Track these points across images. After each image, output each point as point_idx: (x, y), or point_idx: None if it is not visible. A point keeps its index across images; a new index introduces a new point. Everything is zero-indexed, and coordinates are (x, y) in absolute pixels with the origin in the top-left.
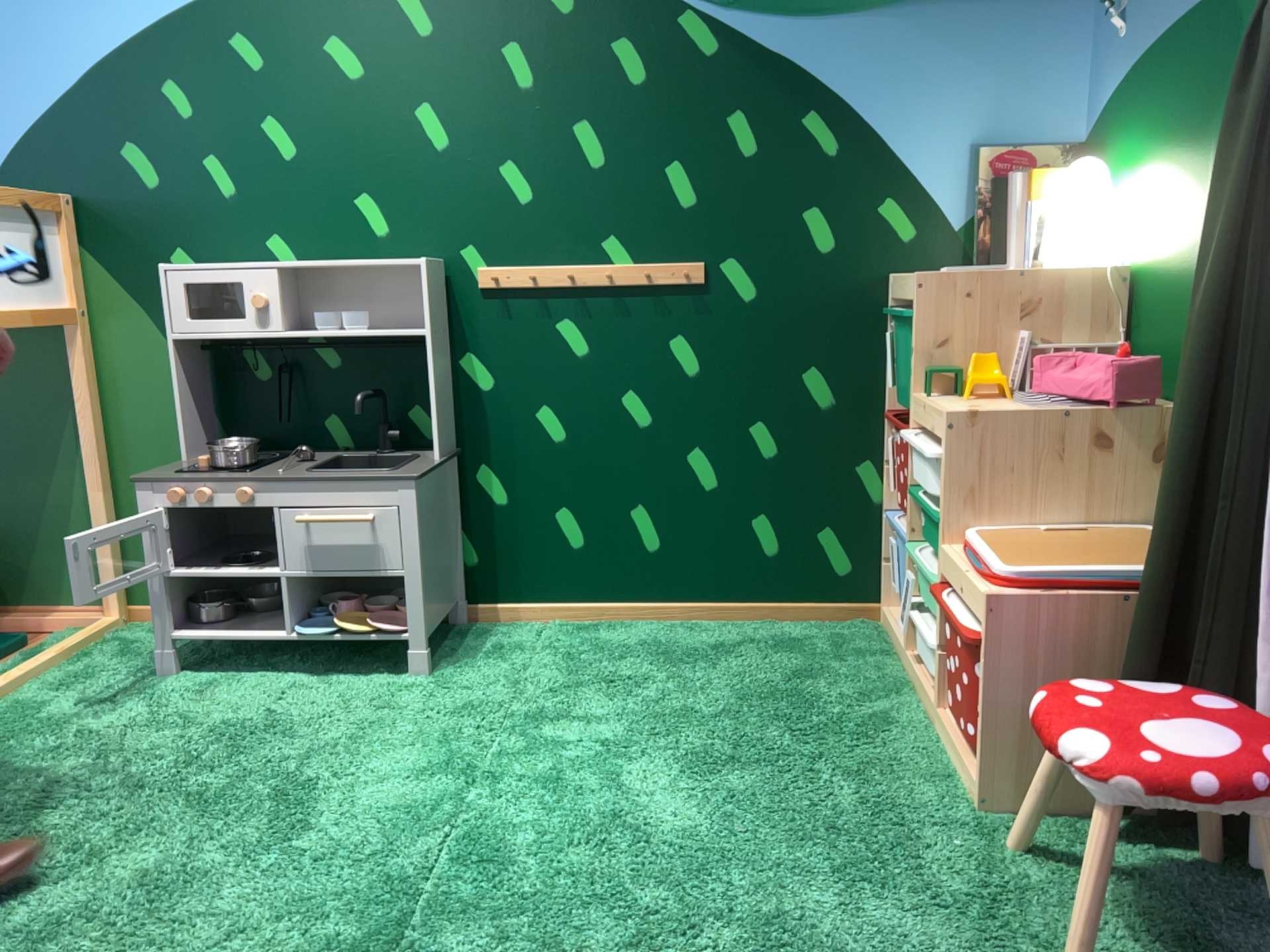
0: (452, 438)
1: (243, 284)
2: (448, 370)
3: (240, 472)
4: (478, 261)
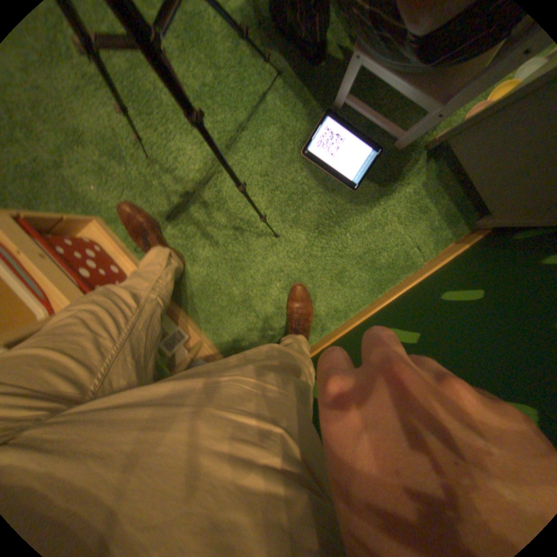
0: None
1: None
2: None
3: None
4: None
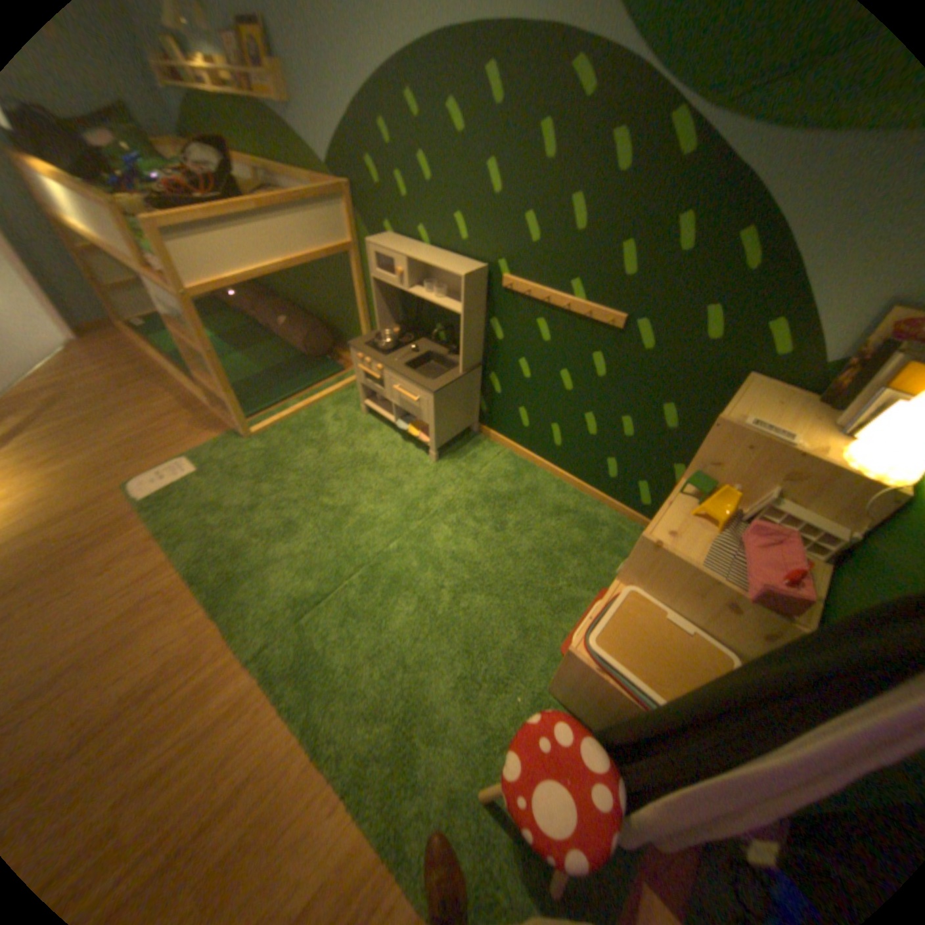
0: (483, 357)
1: (395, 262)
2: (485, 325)
3: (383, 356)
4: (505, 272)
